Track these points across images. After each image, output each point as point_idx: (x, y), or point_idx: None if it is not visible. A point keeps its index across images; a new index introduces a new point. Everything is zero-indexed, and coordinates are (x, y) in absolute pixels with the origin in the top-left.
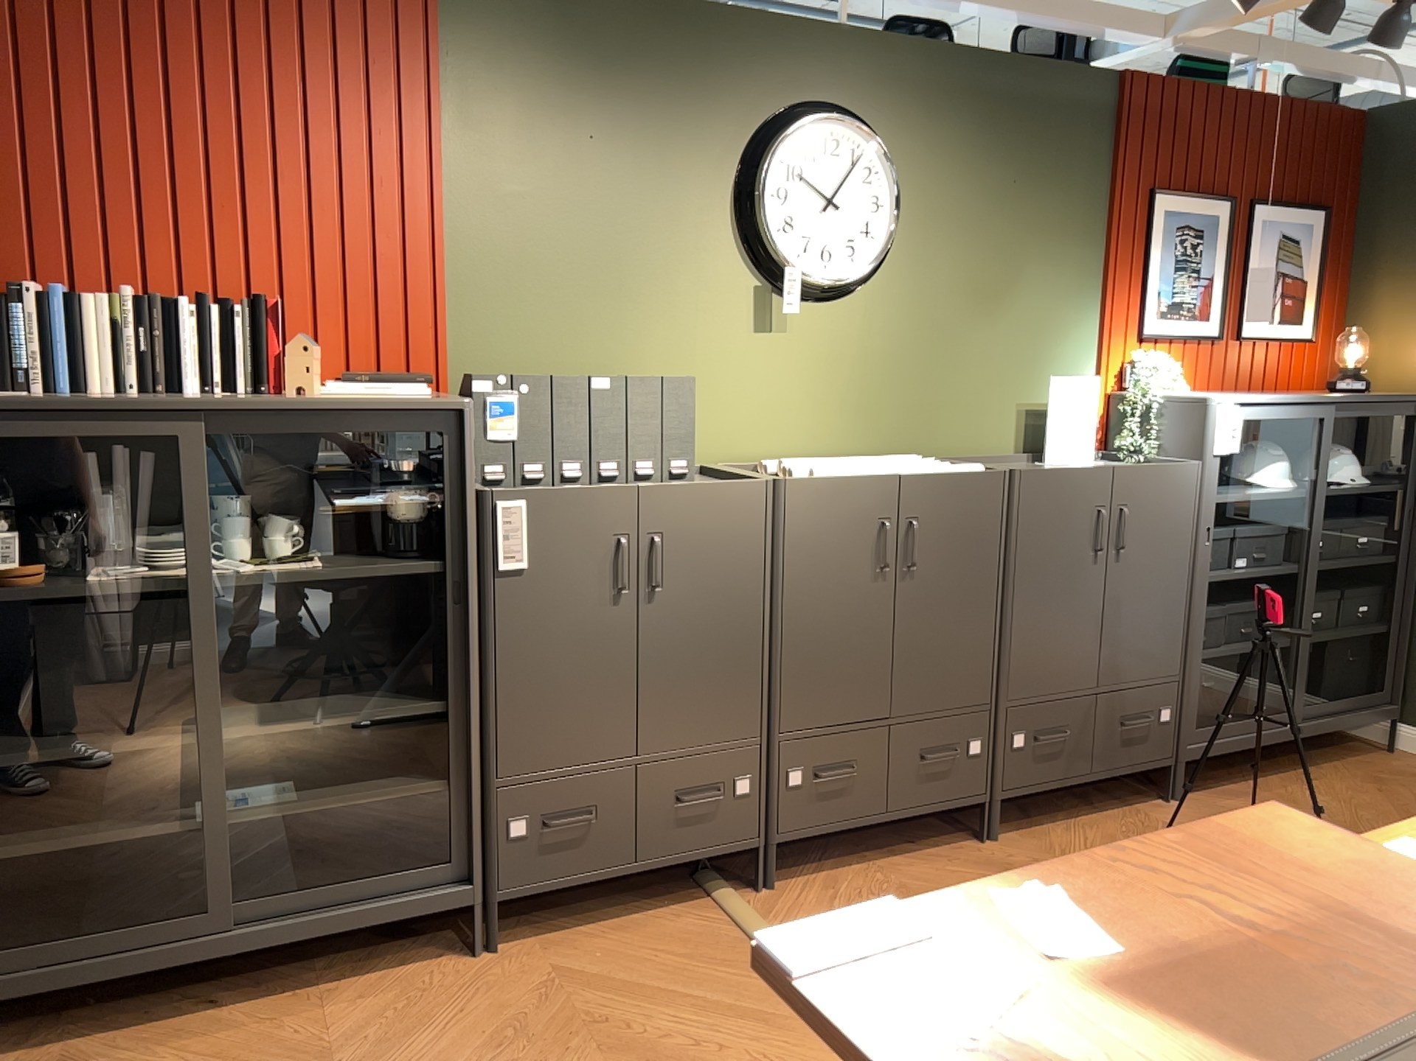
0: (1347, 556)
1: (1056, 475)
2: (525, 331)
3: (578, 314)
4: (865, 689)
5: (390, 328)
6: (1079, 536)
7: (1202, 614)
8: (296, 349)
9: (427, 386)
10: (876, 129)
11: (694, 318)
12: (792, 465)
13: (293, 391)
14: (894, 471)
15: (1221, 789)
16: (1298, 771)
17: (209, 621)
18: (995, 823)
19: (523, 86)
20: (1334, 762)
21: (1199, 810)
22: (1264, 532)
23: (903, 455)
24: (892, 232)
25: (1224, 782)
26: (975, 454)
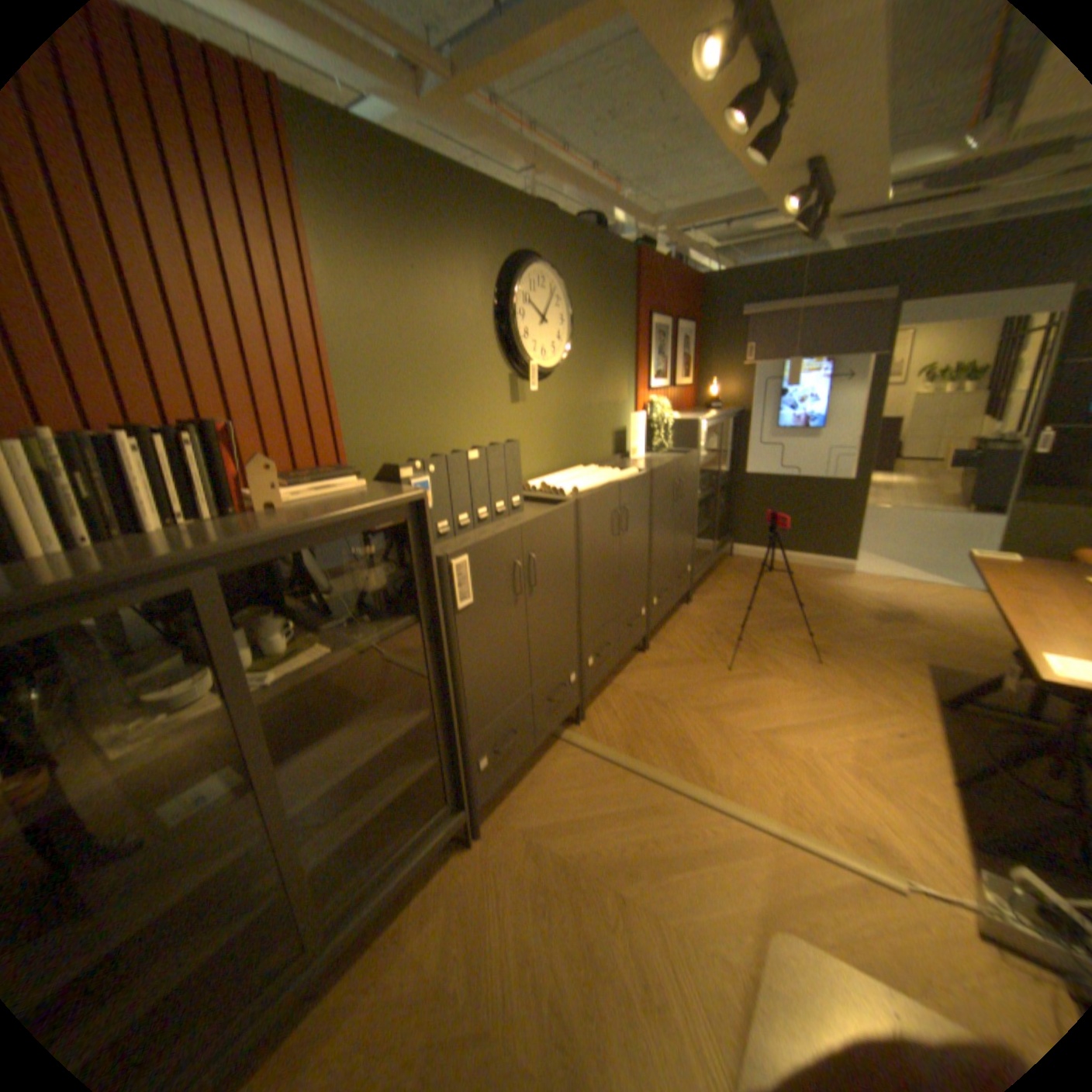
0: (720, 481)
1: (663, 469)
2: (390, 421)
3: (420, 404)
4: (611, 603)
5: (298, 431)
6: (670, 497)
7: (696, 520)
8: (256, 468)
9: (357, 478)
10: (554, 271)
11: (482, 400)
12: (557, 487)
13: (261, 508)
14: (607, 481)
15: (698, 593)
16: (713, 575)
17: (259, 743)
18: (648, 643)
19: (360, 218)
20: (720, 568)
21: (701, 606)
22: (704, 477)
23: (575, 466)
24: (563, 337)
25: (696, 589)
26: (599, 459)
